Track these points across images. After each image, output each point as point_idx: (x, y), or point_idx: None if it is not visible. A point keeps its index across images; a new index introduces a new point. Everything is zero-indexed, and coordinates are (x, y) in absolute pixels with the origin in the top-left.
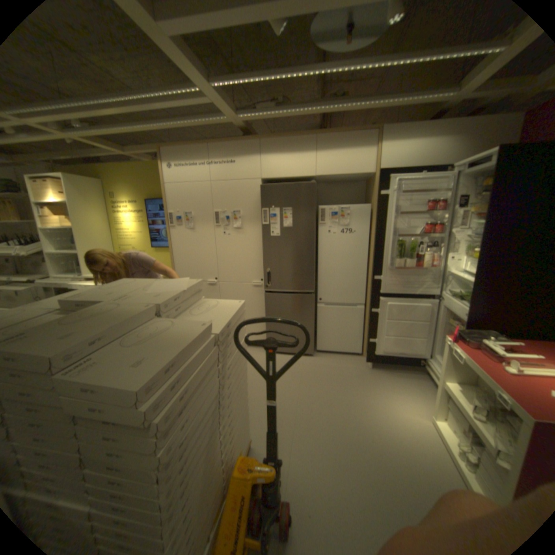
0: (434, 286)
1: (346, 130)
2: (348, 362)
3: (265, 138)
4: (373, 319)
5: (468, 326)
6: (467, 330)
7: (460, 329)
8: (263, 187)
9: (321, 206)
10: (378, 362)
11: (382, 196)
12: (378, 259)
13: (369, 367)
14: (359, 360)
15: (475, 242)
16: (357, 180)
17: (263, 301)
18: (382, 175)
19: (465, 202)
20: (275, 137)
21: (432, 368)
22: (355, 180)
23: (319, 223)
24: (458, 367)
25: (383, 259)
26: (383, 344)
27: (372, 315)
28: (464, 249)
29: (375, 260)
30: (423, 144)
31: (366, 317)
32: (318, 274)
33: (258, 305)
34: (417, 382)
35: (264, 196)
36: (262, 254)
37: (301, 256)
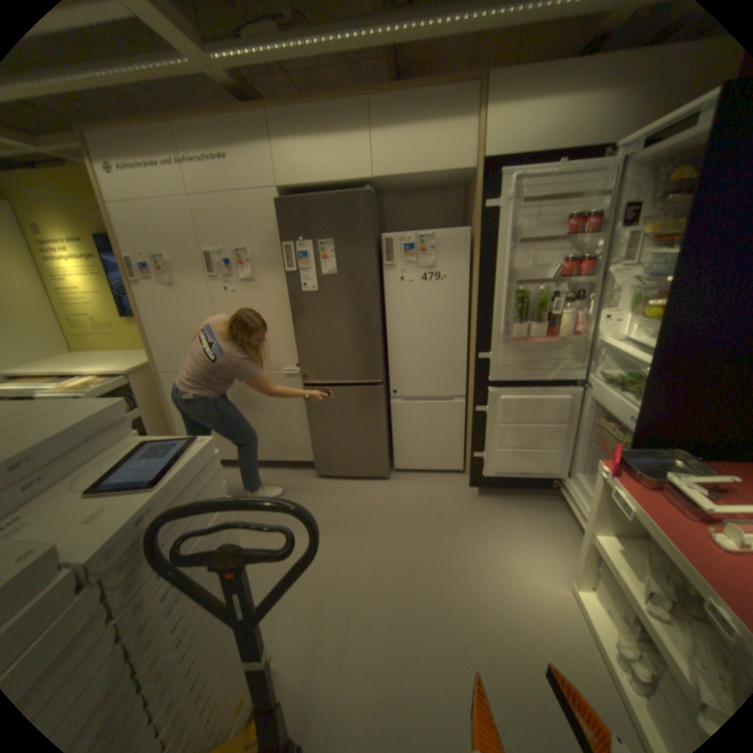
0: (574, 365)
1: (419, 85)
2: (441, 486)
3: (272, 105)
4: (477, 423)
5: (629, 432)
6: (632, 447)
7: (615, 435)
8: (279, 201)
9: (385, 234)
10: (486, 485)
11: (488, 210)
12: (482, 324)
13: (474, 492)
14: (458, 482)
15: (647, 288)
16: (448, 186)
17: (303, 399)
18: (486, 172)
19: (633, 216)
20: (291, 102)
21: (569, 492)
22: (445, 186)
23: (384, 264)
24: (617, 514)
25: (490, 324)
26: (493, 459)
27: (476, 413)
28: (626, 302)
29: (478, 325)
30: (559, 108)
31: (467, 416)
32: (388, 352)
33: (295, 405)
34: (546, 515)
35: (282, 218)
36: (293, 322)
37: (357, 323)
